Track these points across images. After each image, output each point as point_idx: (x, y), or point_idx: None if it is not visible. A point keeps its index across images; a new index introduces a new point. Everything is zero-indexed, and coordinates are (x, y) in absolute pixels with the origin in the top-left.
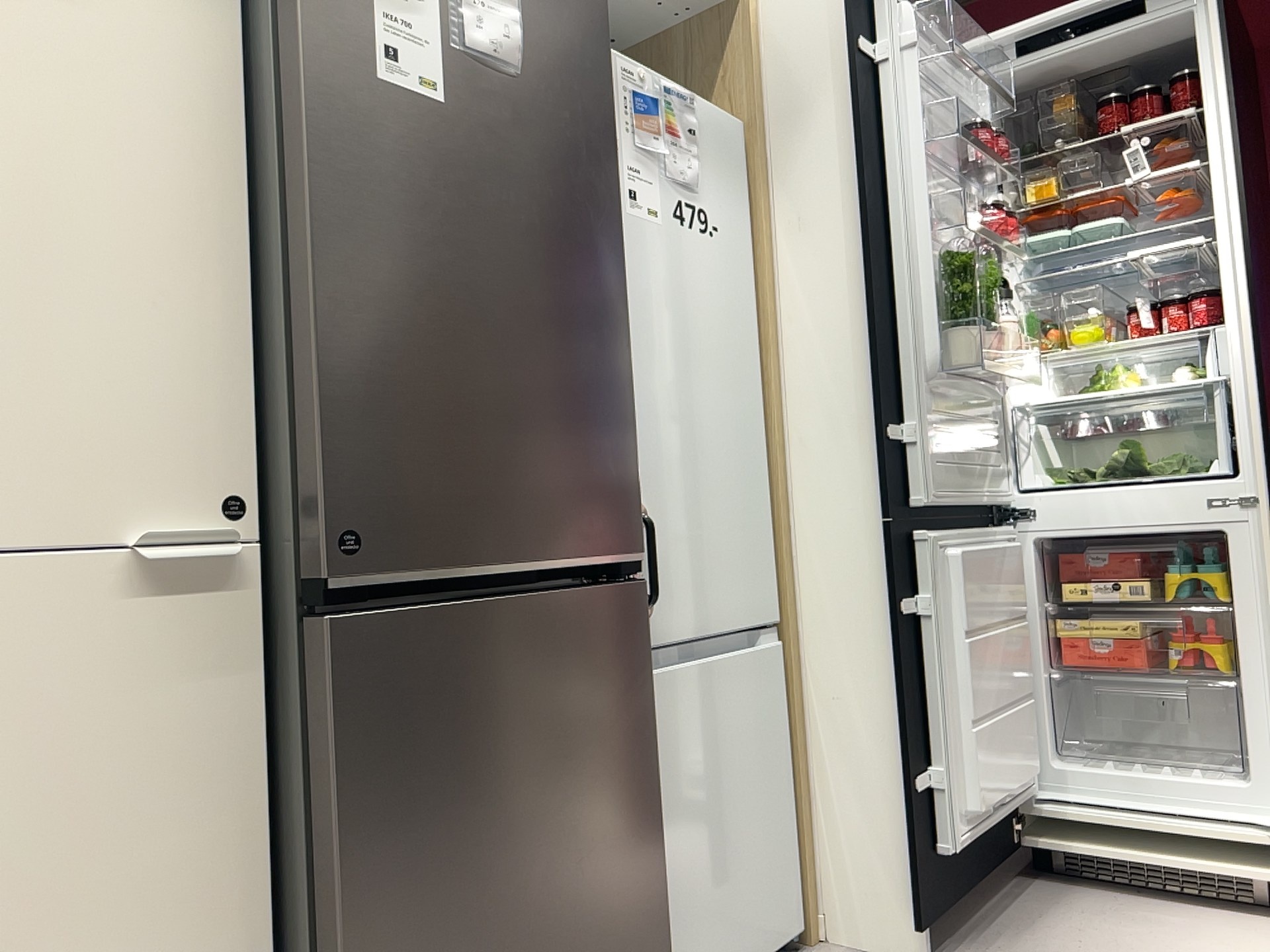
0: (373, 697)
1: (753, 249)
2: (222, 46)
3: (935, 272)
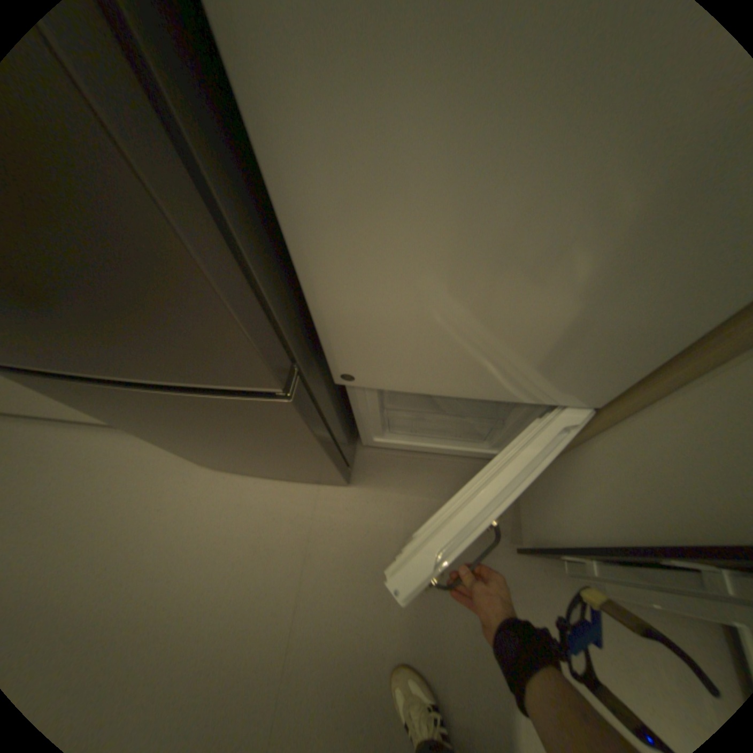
0: (59, 394)
1: None
2: None
3: None
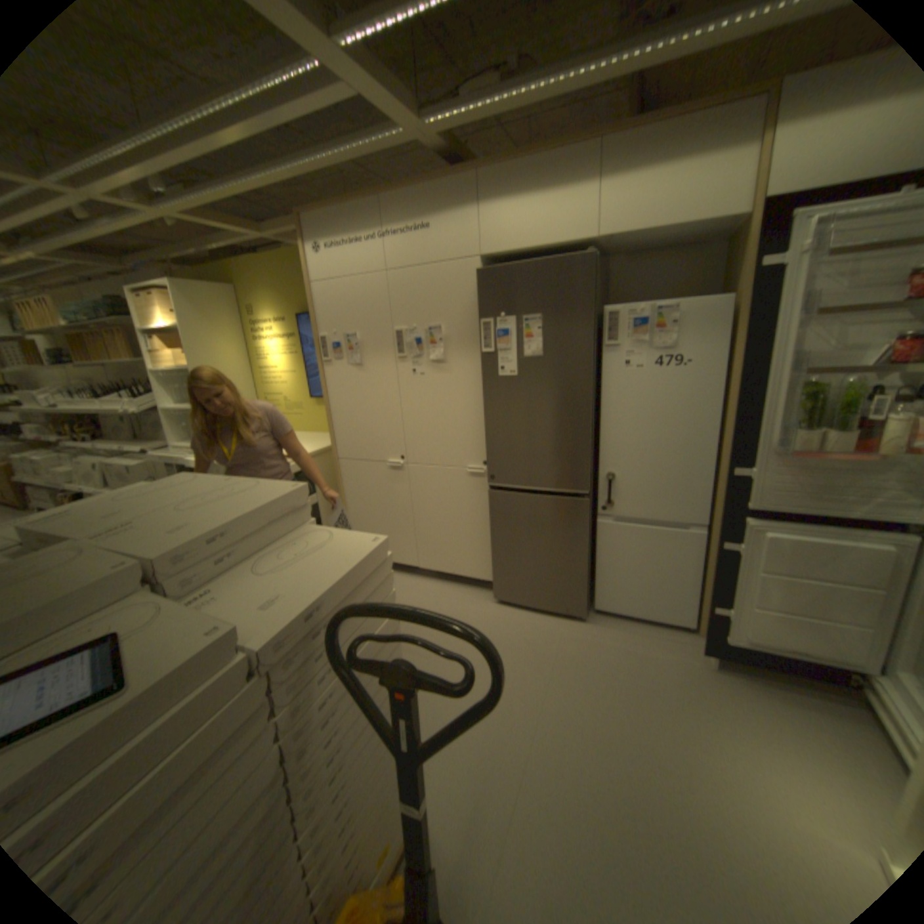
0: (498, 506)
1: (733, 360)
2: (481, 369)
3: (799, 393)
